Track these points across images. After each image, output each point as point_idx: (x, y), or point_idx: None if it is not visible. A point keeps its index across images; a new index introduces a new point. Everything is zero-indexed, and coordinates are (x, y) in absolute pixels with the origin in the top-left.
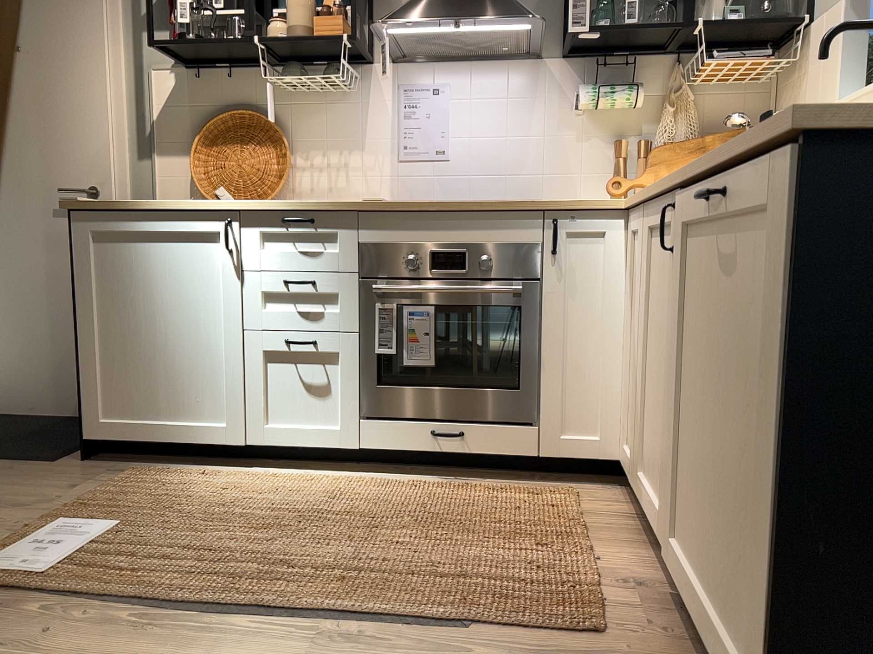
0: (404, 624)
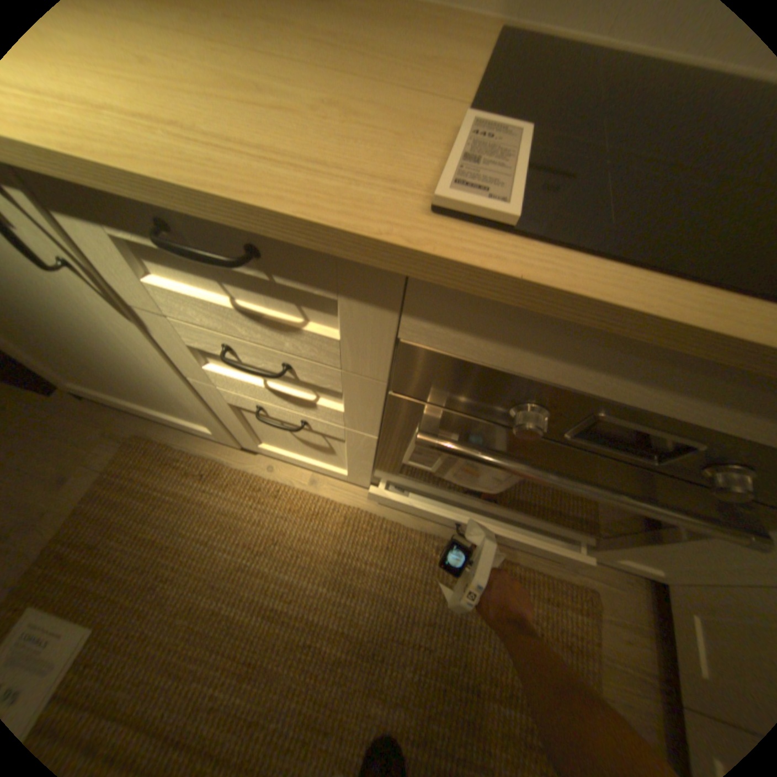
0: None
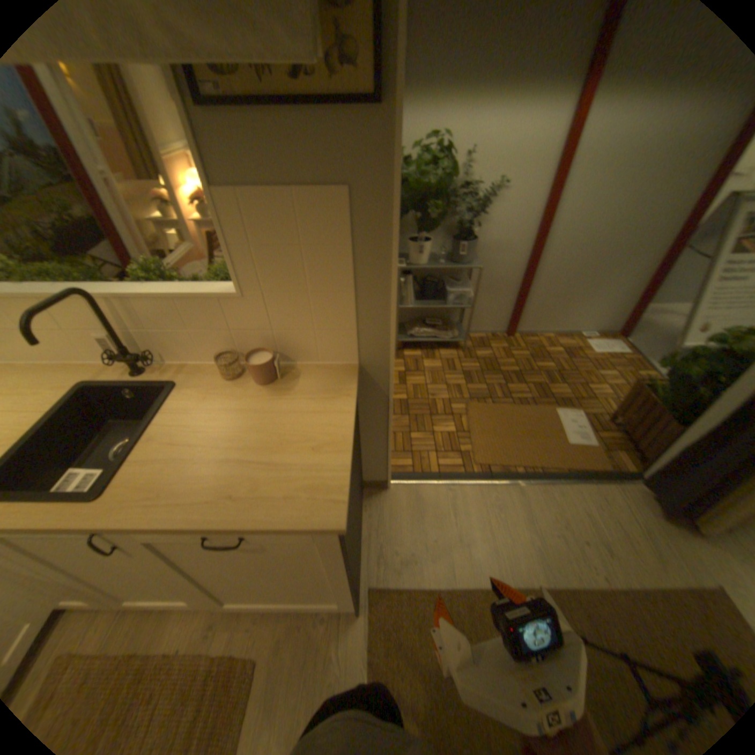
0: None
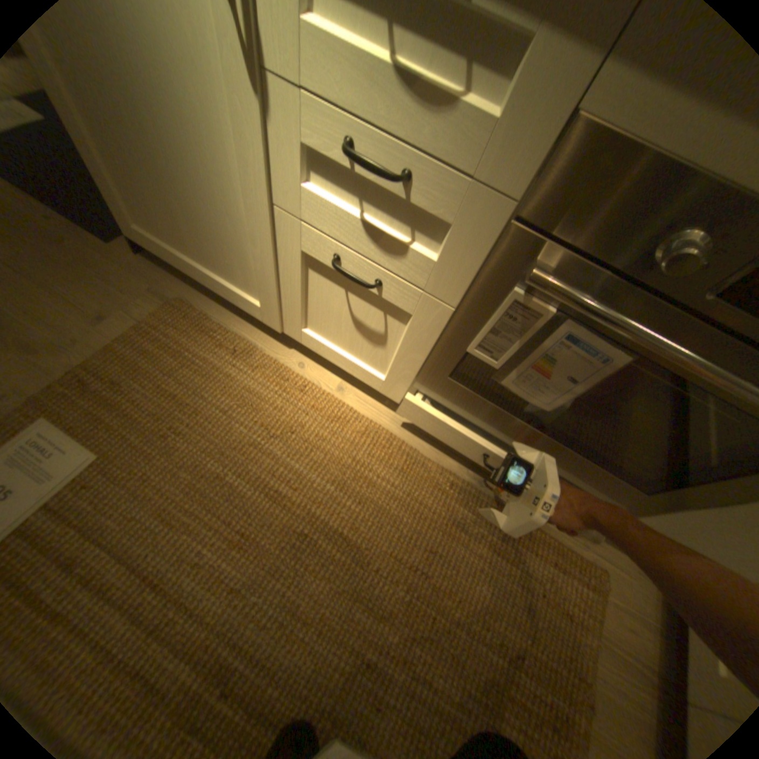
0: None
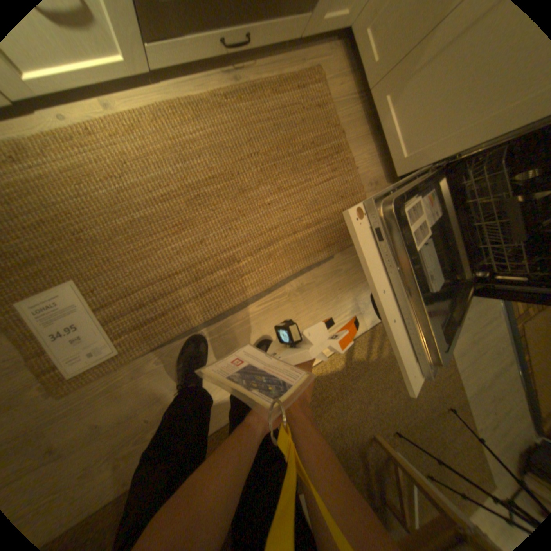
0: (310, 268)
